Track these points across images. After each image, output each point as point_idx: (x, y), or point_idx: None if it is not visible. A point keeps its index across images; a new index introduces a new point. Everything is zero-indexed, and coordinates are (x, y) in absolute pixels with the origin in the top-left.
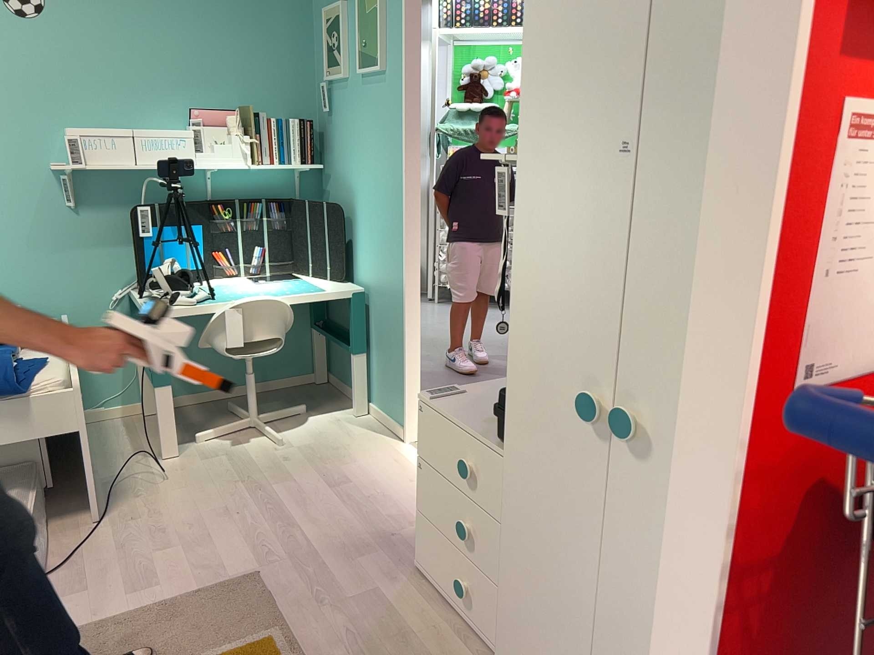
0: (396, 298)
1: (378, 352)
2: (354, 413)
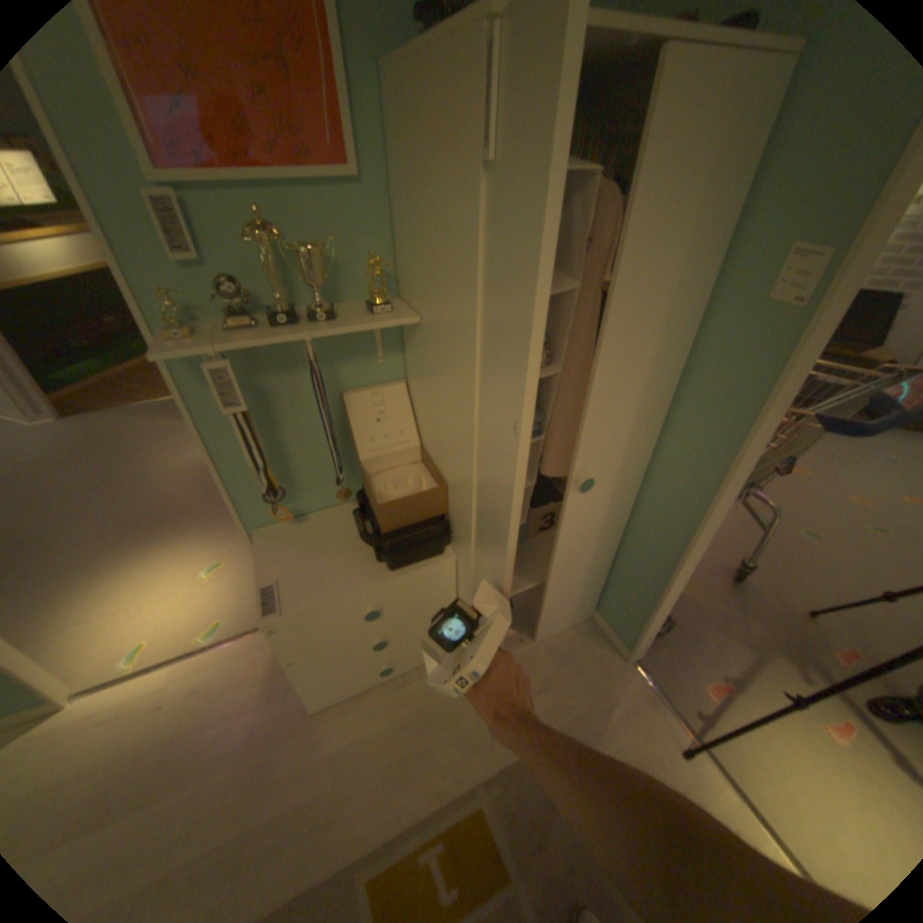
0: None
1: None
2: None
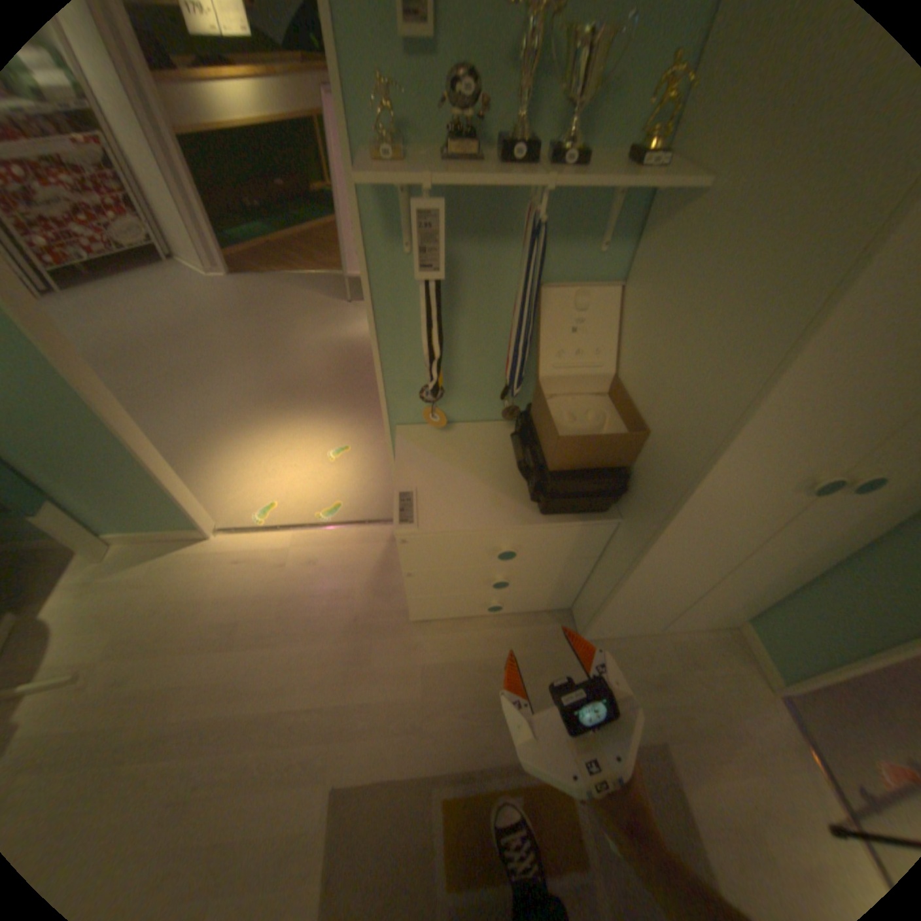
0: (72, 420)
1: (74, 487)
2: (85, 558)
